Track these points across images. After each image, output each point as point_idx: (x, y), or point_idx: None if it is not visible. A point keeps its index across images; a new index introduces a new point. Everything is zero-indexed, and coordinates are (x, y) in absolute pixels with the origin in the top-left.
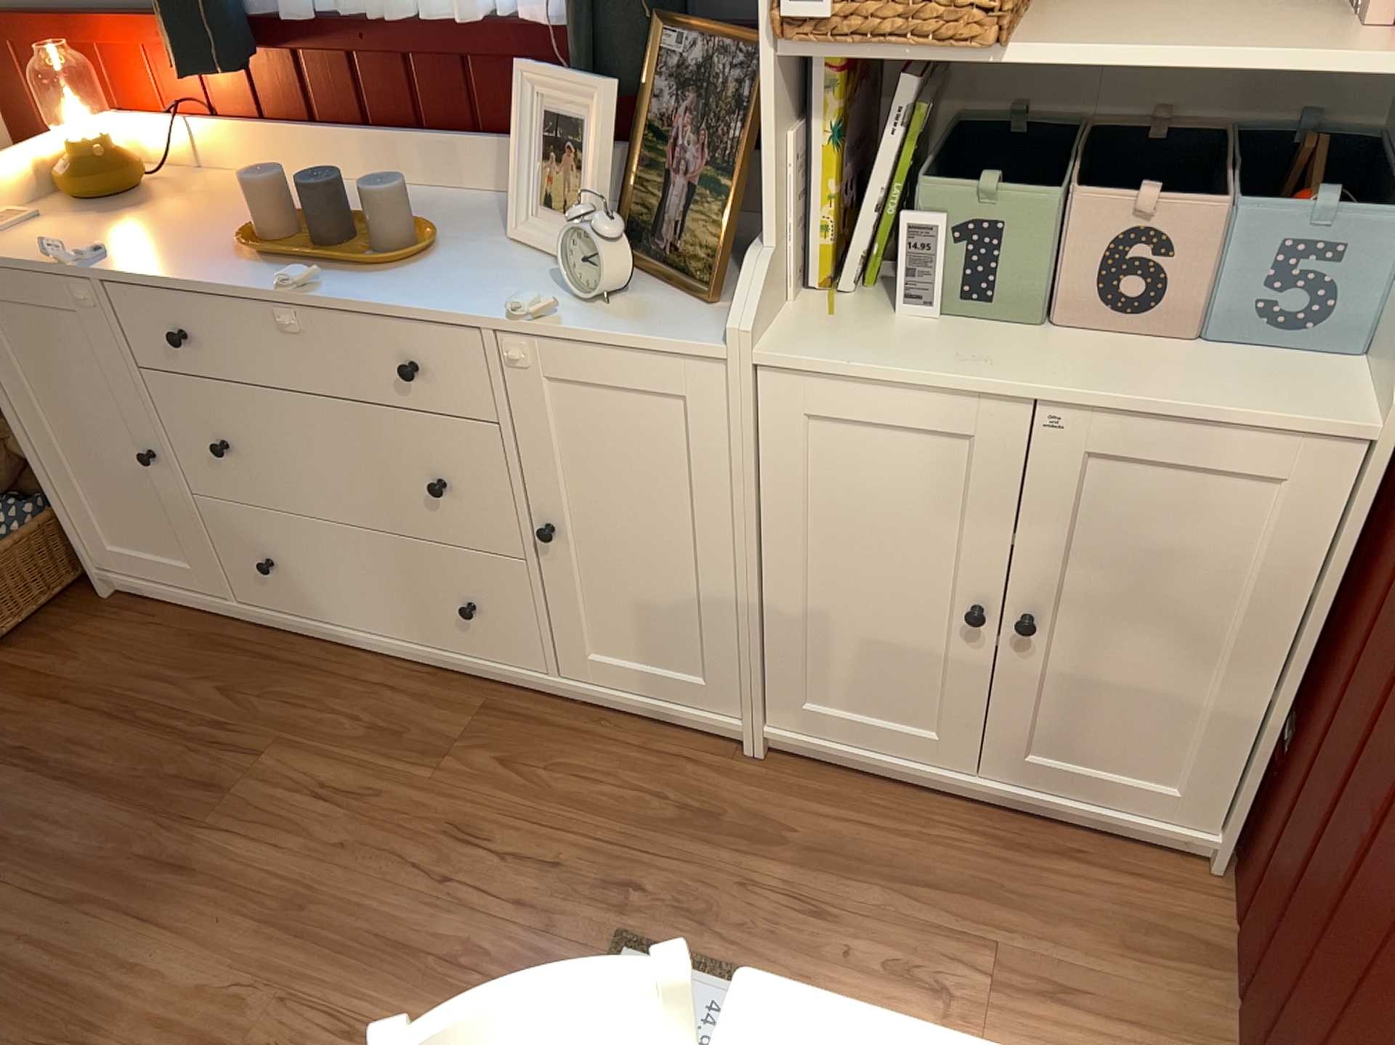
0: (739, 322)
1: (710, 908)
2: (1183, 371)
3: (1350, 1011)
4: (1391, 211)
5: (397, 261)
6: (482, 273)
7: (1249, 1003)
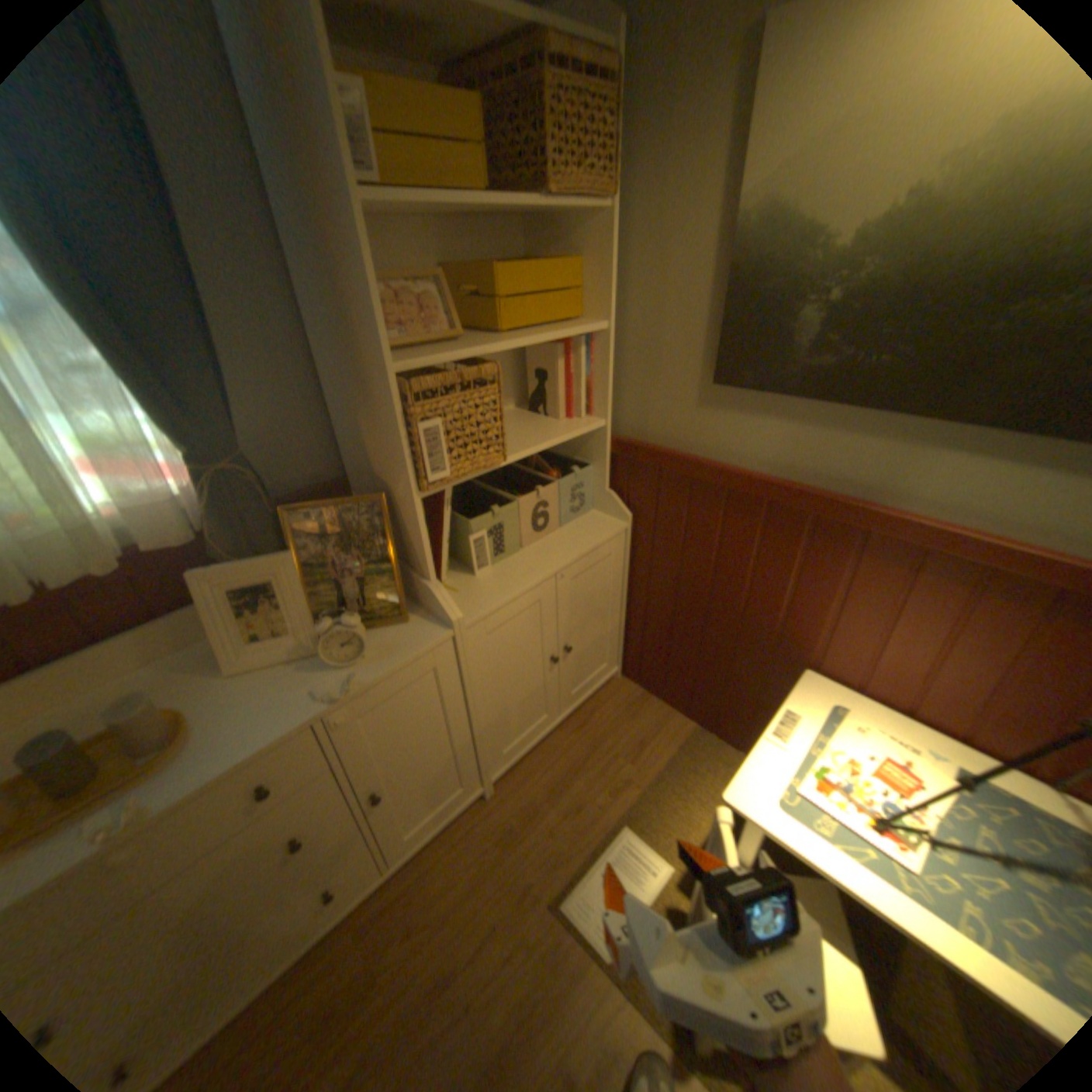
0: (451, 615)
1: (557, 858)
2: (571, 537)
3: (741, 661)
4: (585, 465)
5: (175, 744)
6: (243, 703)
7: (677, 696)
